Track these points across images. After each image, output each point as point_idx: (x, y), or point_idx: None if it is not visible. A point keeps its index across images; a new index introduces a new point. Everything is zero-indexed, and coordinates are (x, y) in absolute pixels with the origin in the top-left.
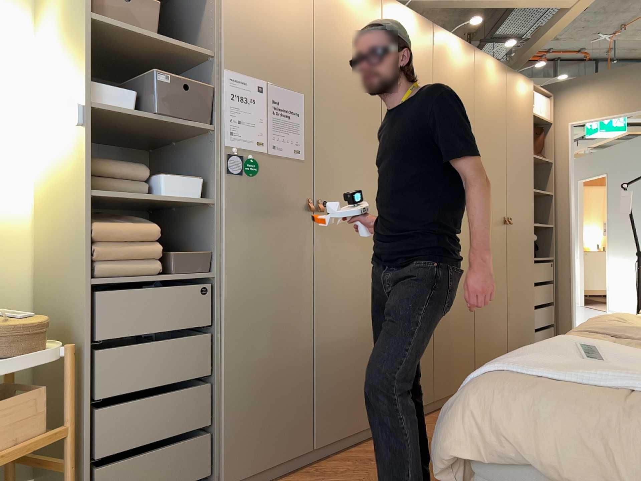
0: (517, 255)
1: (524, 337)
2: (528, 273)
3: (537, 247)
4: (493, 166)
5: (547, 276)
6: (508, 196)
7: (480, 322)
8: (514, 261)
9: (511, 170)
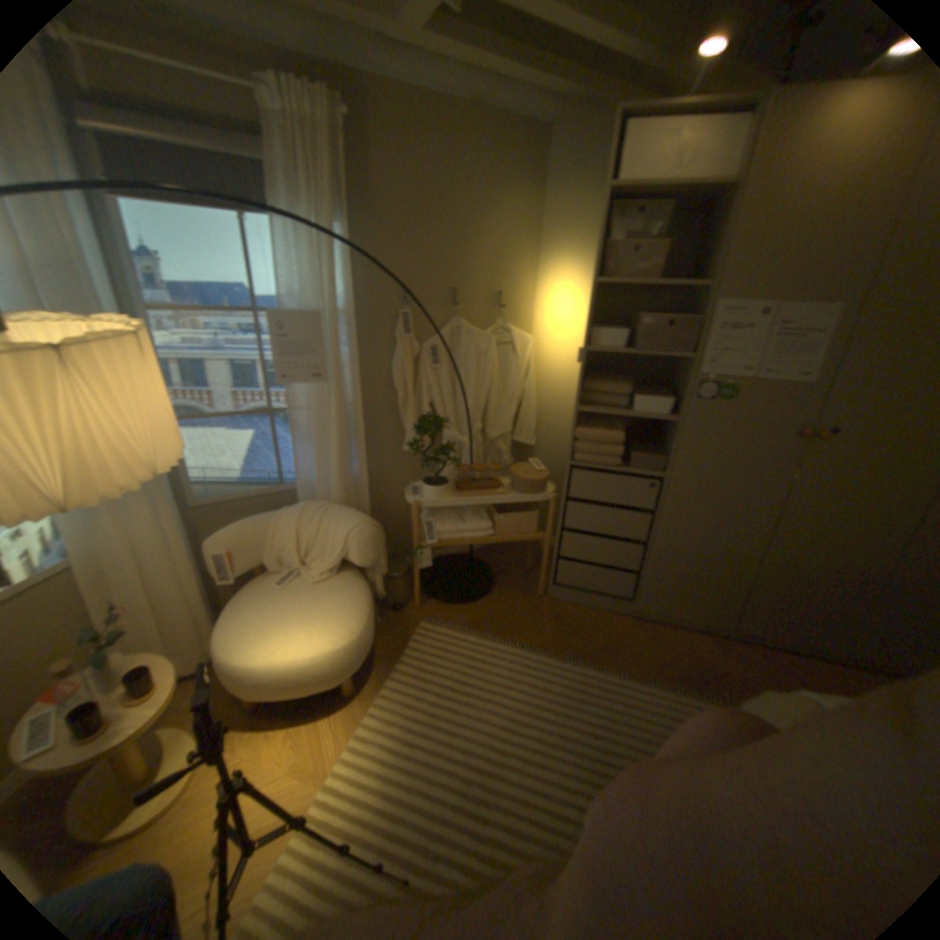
0: None
1: None
2: None
3: None
4: None
5: None
6: None
7: None
8: None
9: None
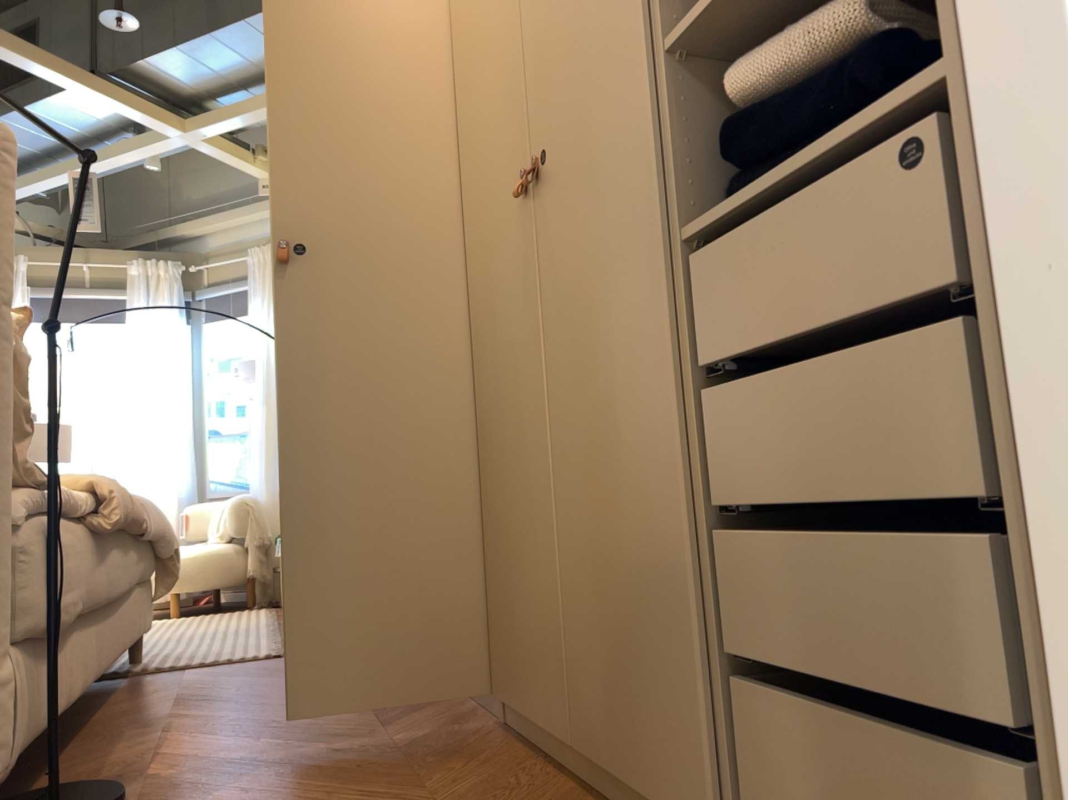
0: (571, 283)
1: (622, 638)
2: (623, 337)
3: (820, 109)
4: (488, 74)
5: (819, 294)
6: (529, 101)
7: (492, 520)
8: (563, 315)
9: (530, 2)
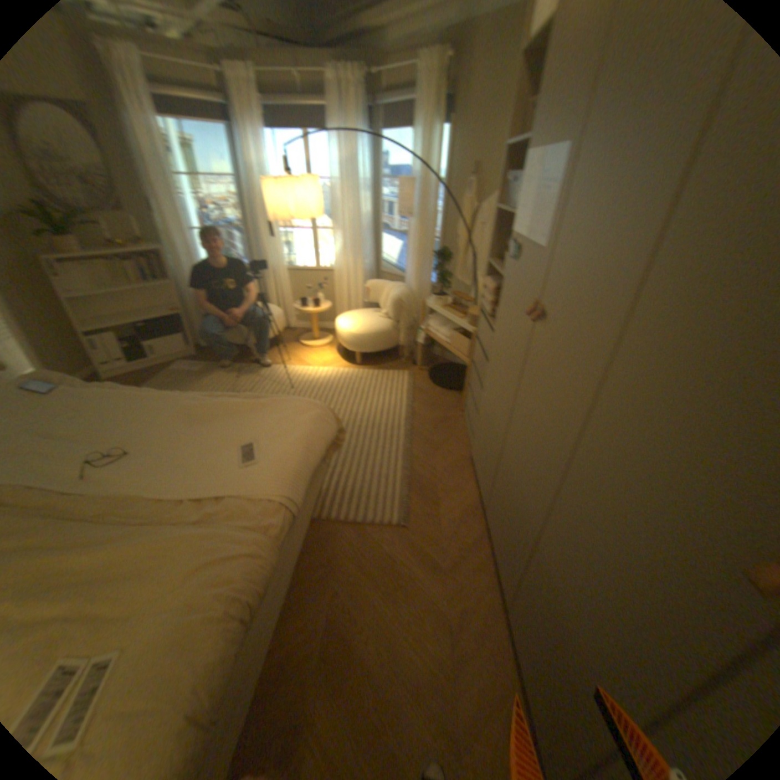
0: None
1: None
2: None
3: None
4: None
5: None
6: None
7: None
8: None
9: None
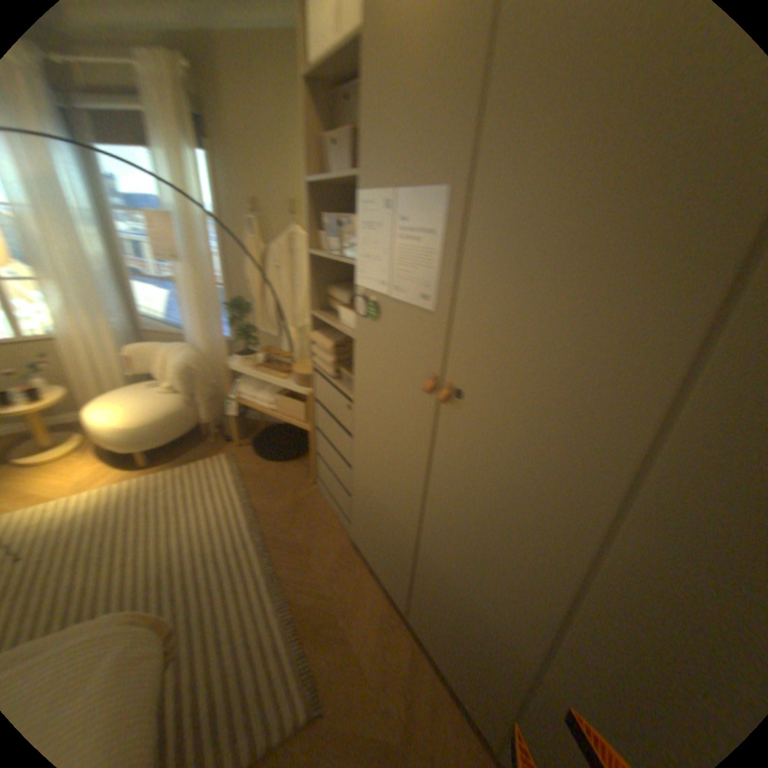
0: None
1: None
2: None
3: None
4: None
5: None
6: None
7: None
8: None
9: None
